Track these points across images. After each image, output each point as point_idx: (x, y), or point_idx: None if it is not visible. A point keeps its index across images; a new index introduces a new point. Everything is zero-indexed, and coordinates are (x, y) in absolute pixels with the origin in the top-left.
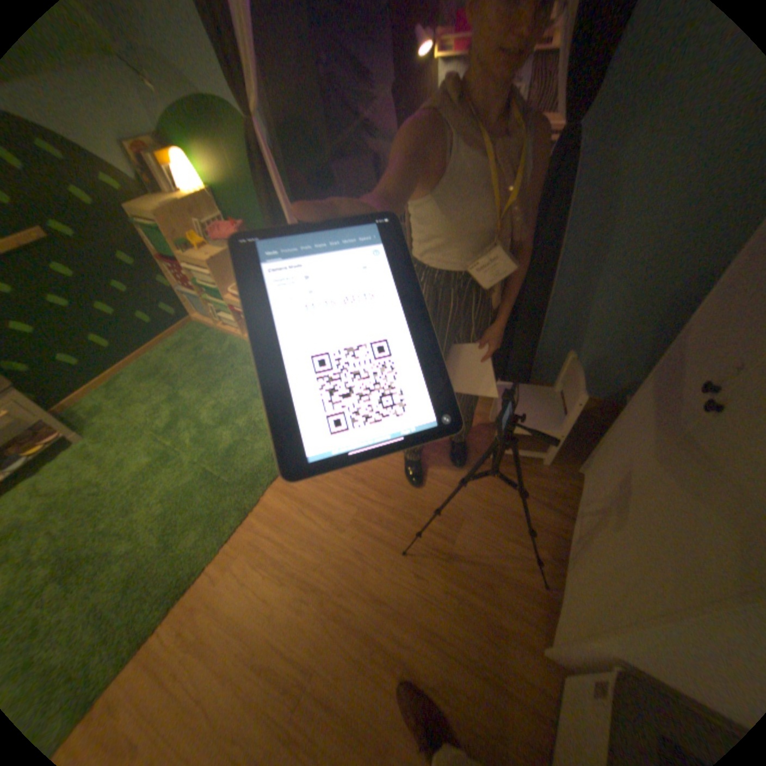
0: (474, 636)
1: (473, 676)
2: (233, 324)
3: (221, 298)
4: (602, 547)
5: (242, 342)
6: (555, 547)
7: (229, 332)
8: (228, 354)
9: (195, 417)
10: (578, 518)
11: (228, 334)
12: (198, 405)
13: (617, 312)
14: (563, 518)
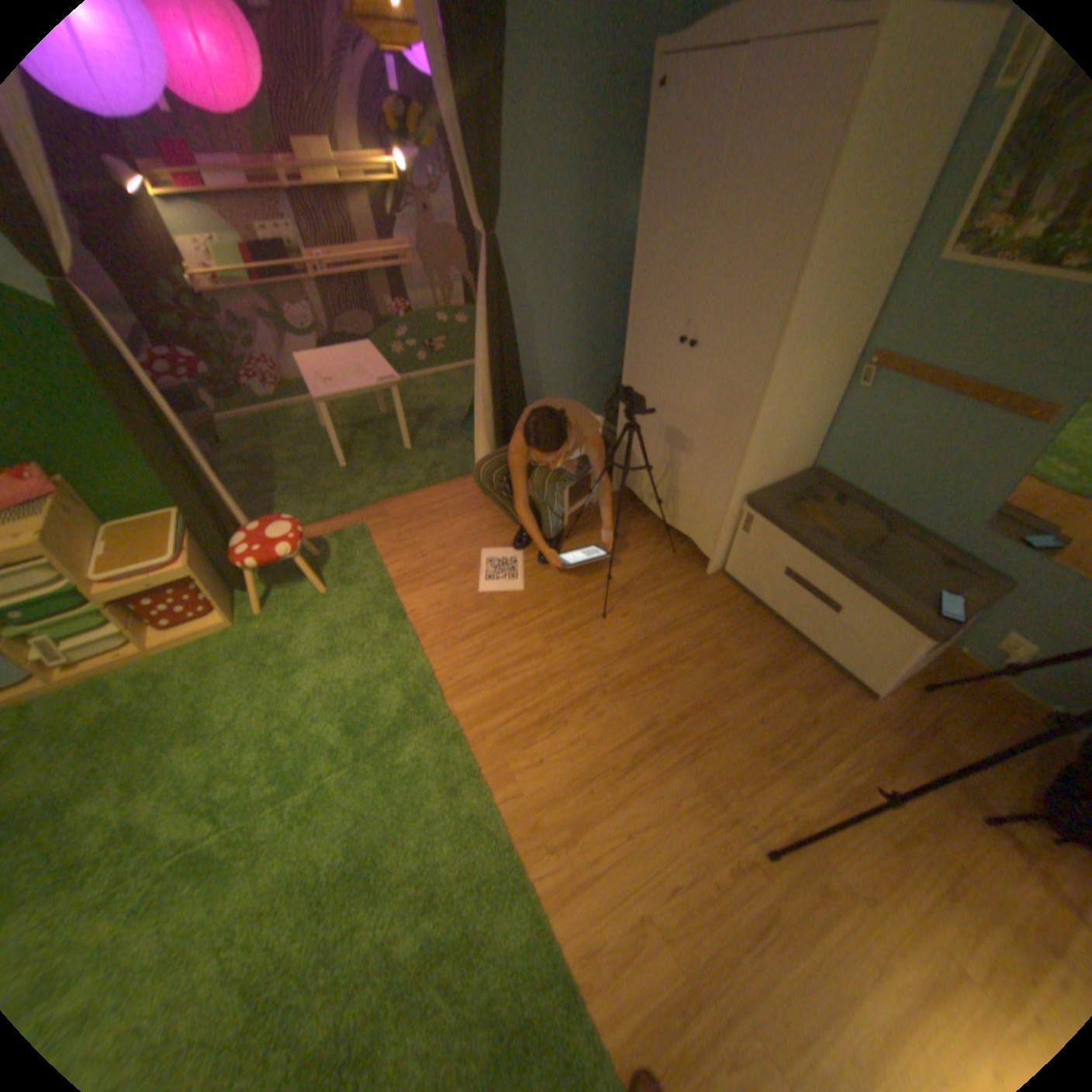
0: (678, 603)
1: (700, 616)
2: (103, 646)
3: (77, 602)
4: (671, 500)
5: (148, 660)
6: (648, 533)
7: (102, 666)
8: (146, 688)
9: (228, 766)
10: (644, 503)
11: (96, 675)
12: (205, 758)
13: (555, 369)
14: (633, 519)
